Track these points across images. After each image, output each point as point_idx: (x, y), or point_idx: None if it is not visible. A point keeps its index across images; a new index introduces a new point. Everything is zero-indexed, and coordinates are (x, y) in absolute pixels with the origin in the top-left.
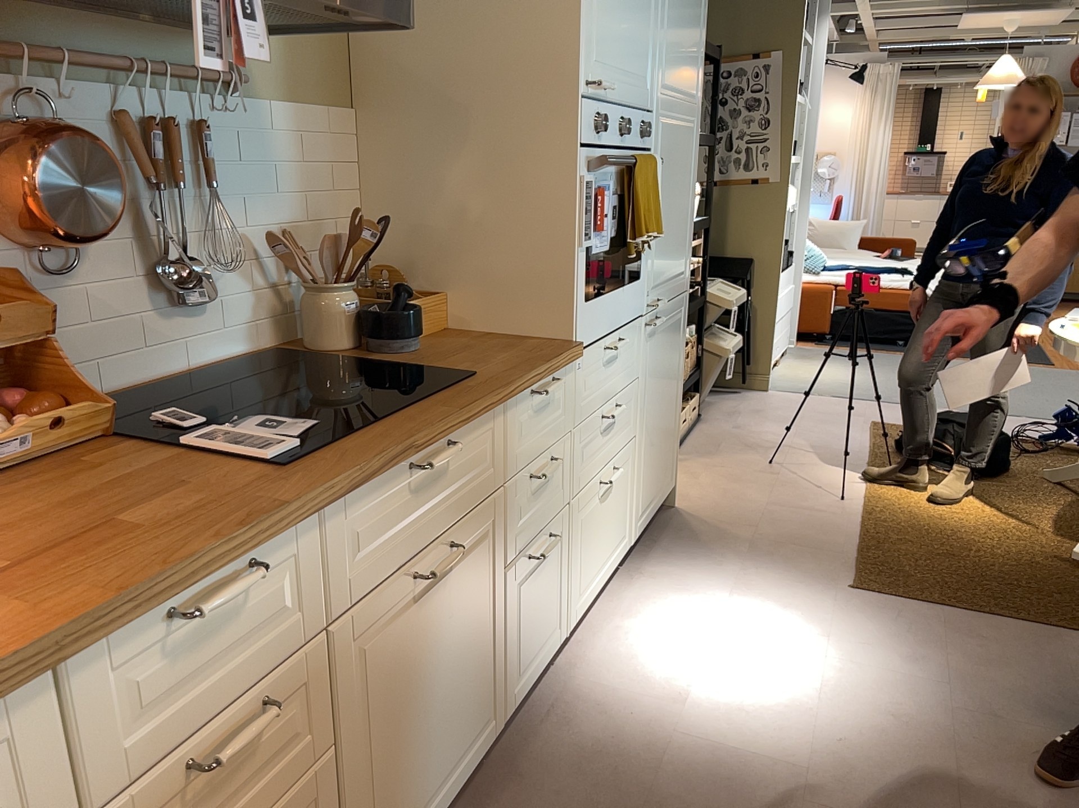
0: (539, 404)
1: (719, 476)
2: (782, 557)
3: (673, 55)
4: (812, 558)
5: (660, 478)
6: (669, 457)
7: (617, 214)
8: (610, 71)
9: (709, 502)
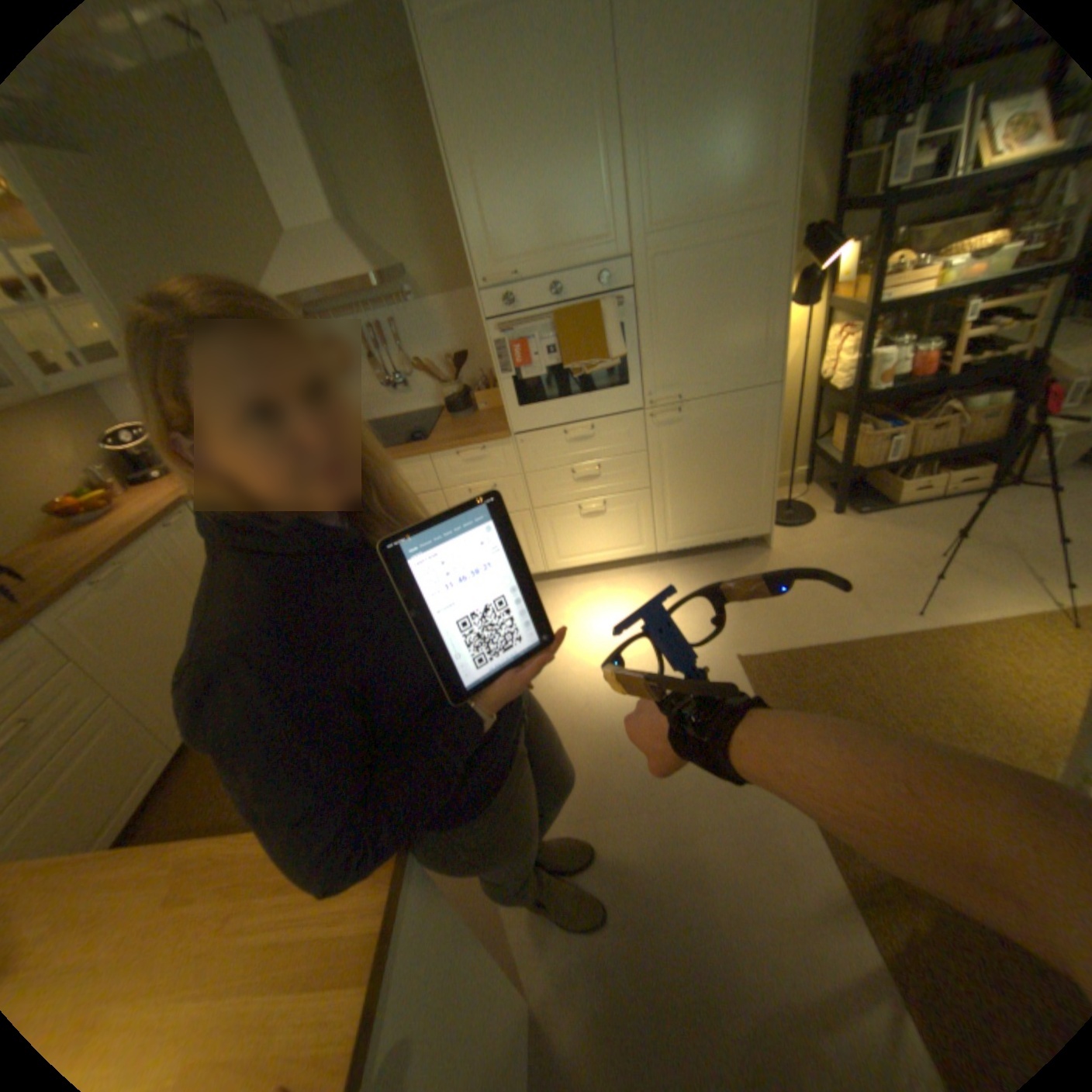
0: (468, 459)
1: (859, 546)
2: (750, 615)
3: (672, 186)
4: (763, 629)
5: (716, 522)
6: (742, 511)
7: (552, 350)
8: (519, 258)
9: (800, 558)
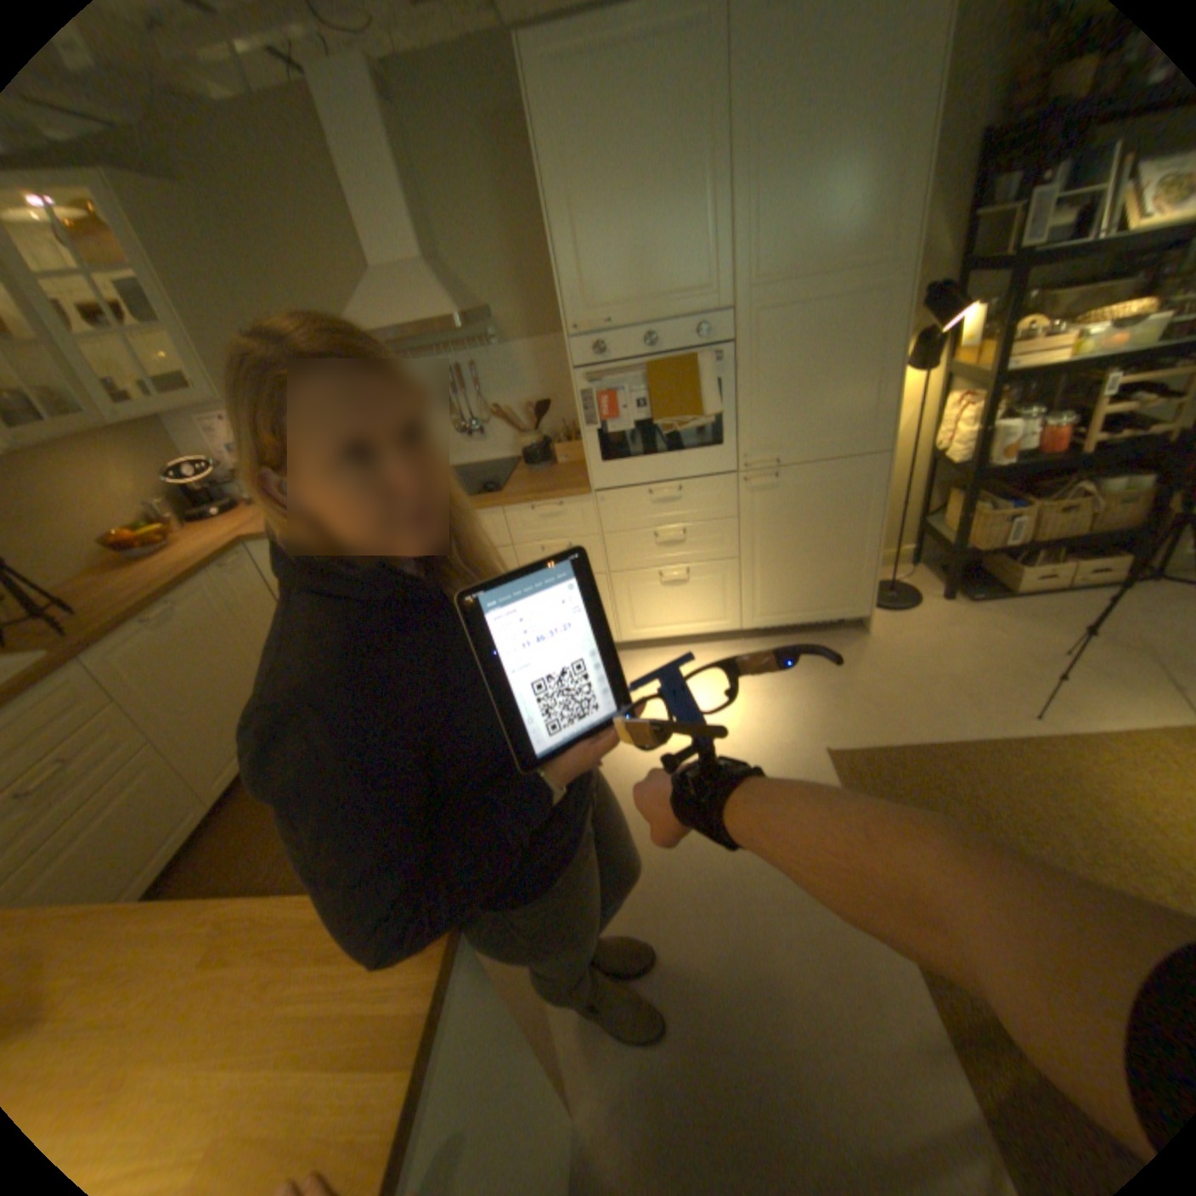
0: (545, 515)
1: (971, 637)
2: (844, 706)
3: (783, 237)
4: (858, 722)
5: (811, 601)
6: (840, 590)
7: (643, 404)
8: (614, 305)
9: (903, 646)
